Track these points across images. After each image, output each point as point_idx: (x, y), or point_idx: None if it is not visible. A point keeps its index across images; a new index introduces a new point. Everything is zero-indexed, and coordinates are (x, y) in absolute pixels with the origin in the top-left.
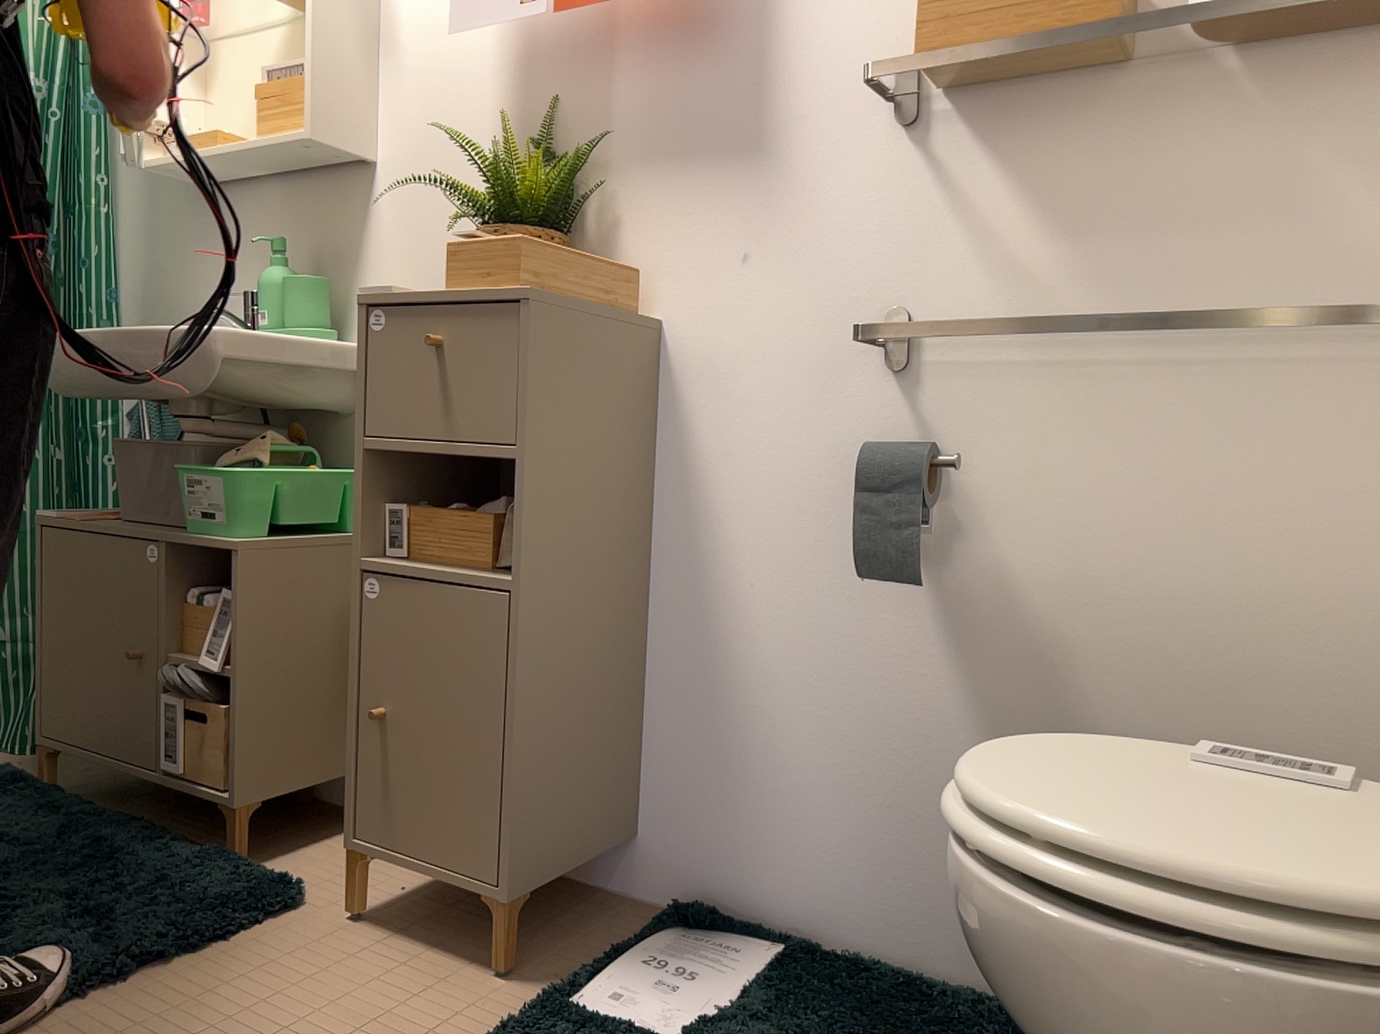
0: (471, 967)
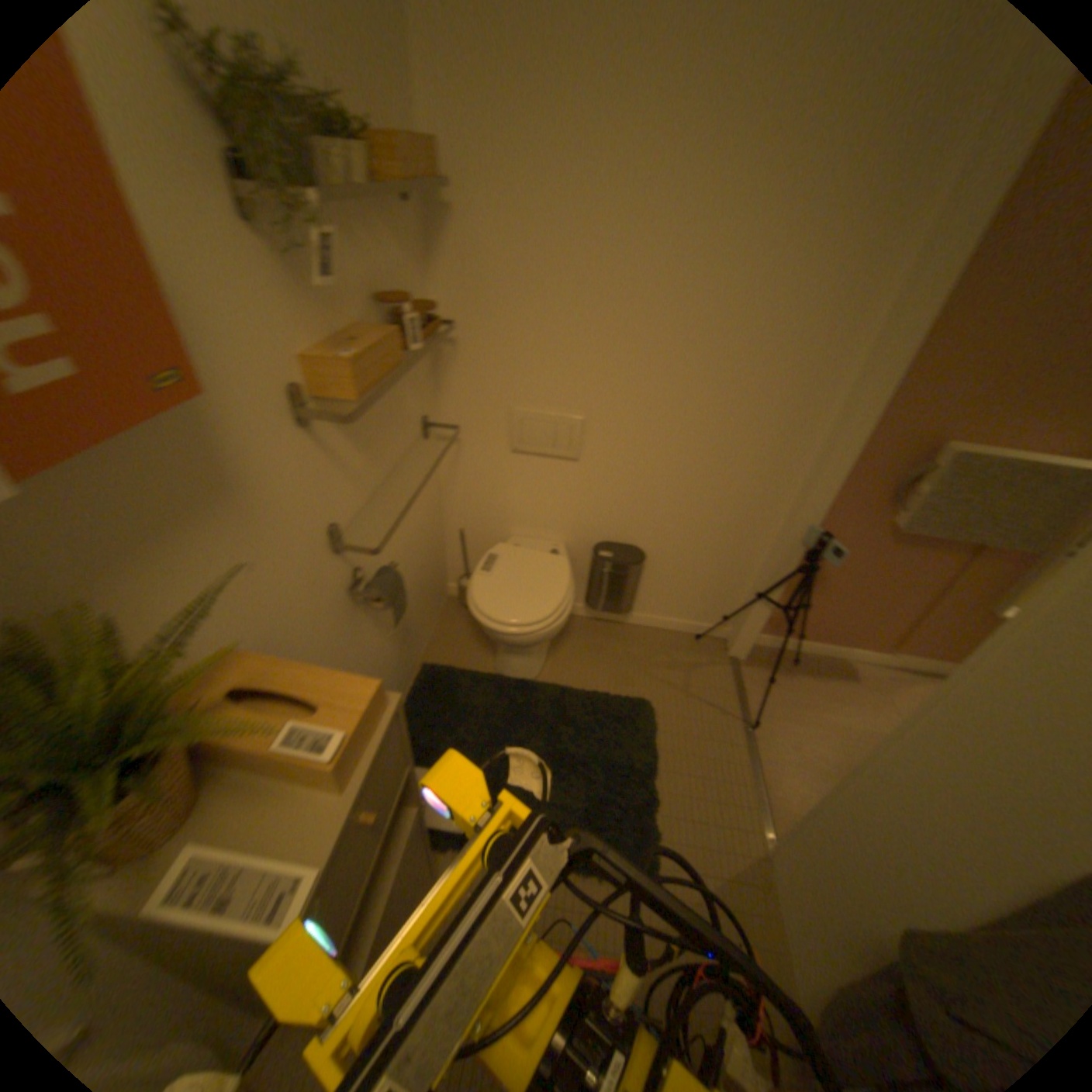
0: None
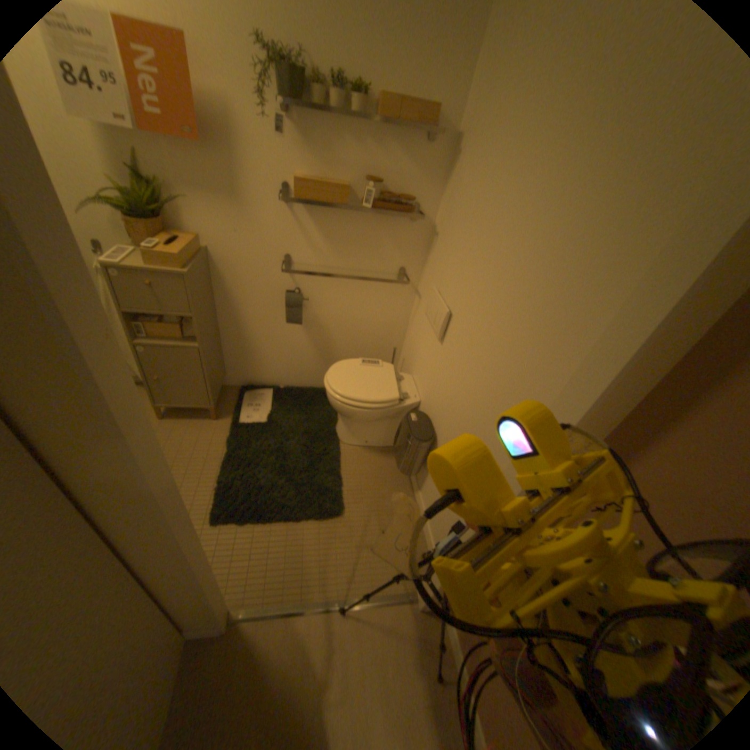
0: (207, 424)
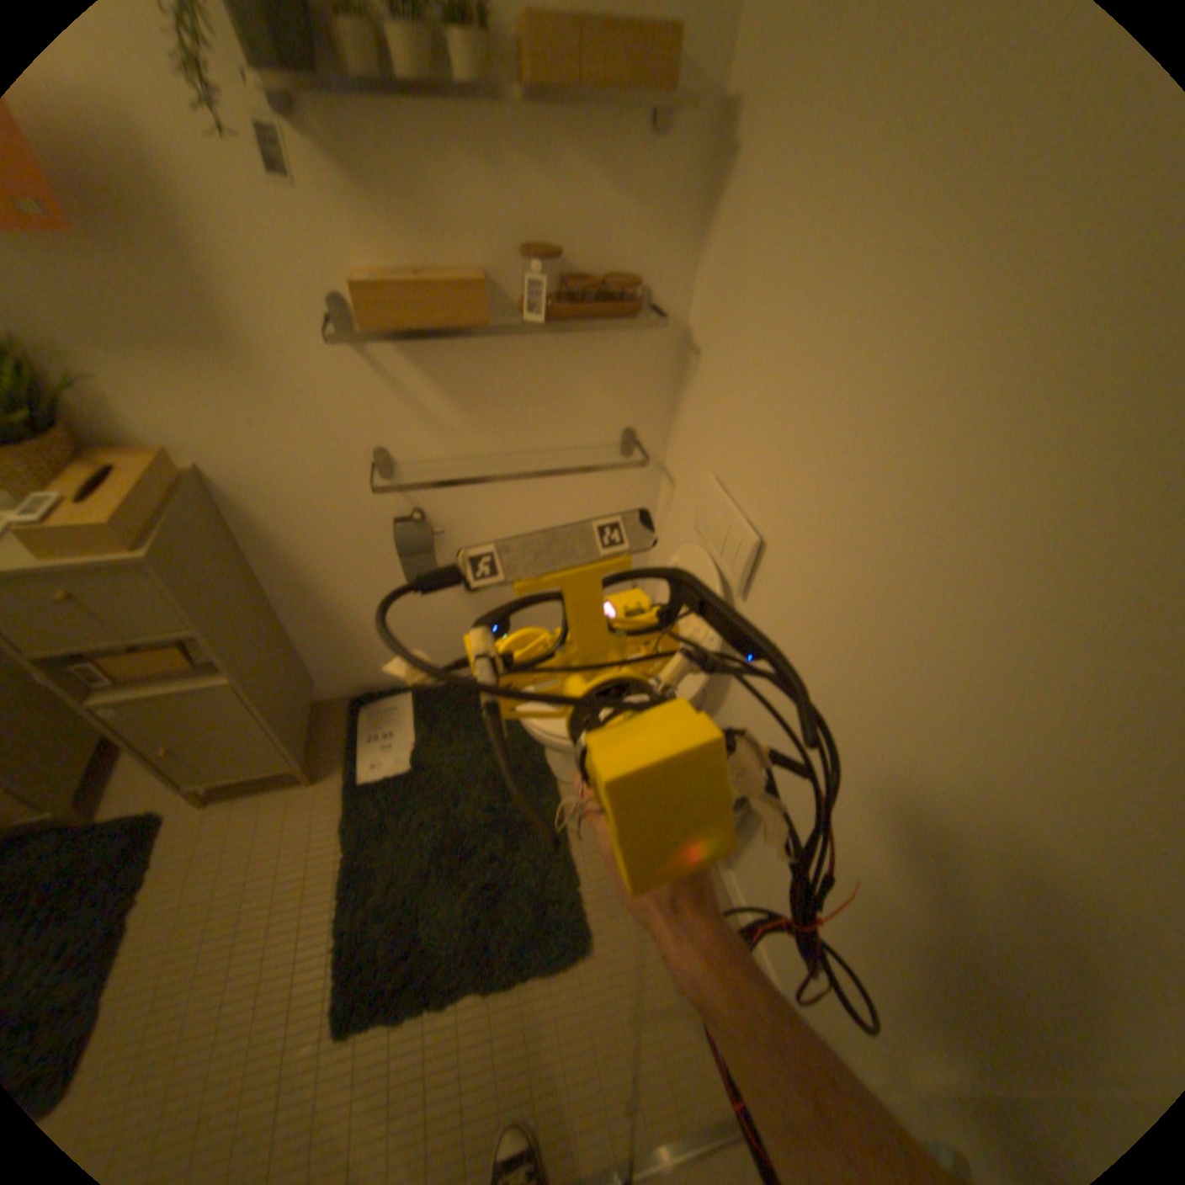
0: (293, 796)
